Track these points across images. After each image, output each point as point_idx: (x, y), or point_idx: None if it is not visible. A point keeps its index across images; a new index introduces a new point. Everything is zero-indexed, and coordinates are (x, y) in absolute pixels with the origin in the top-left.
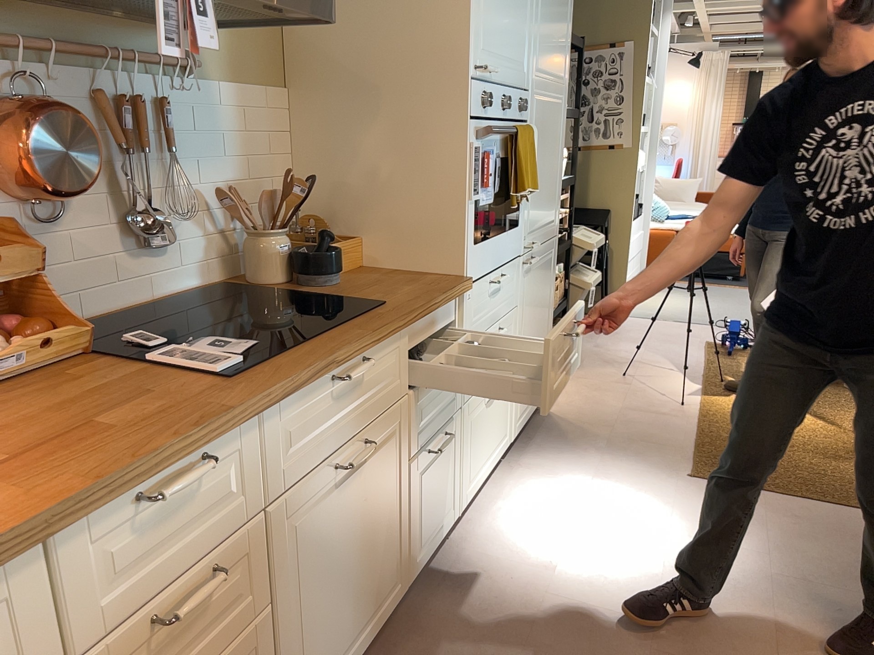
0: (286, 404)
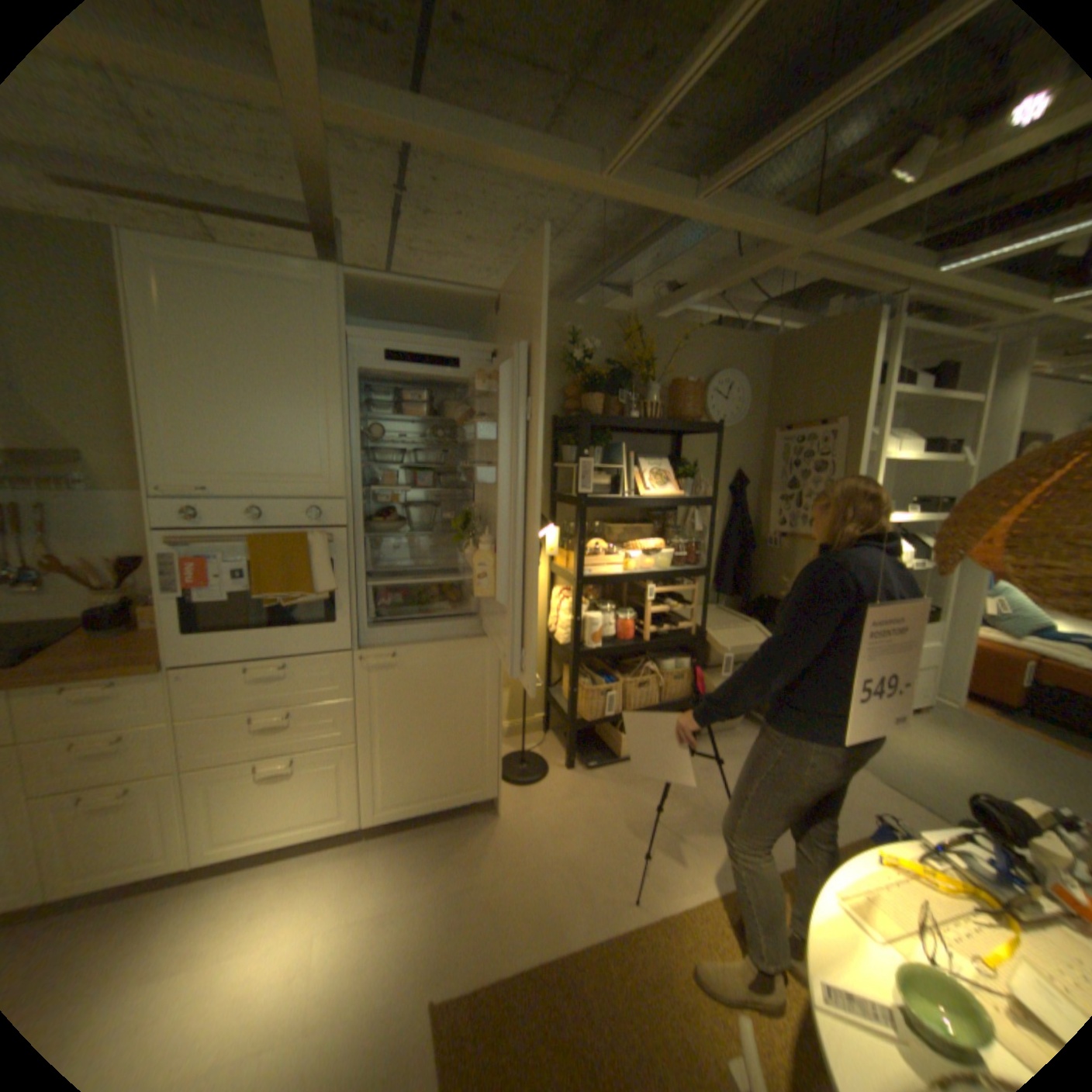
0: None
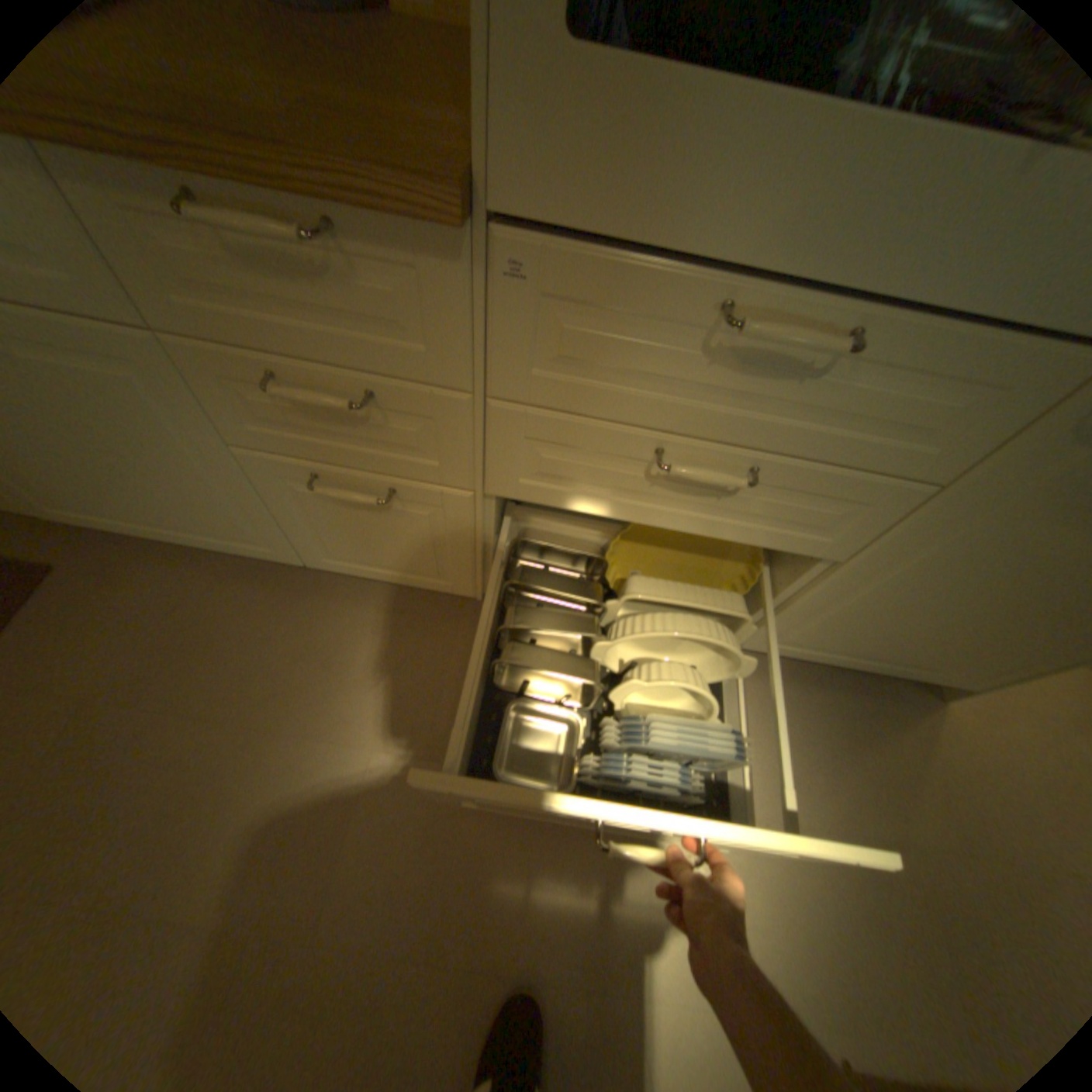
0: None
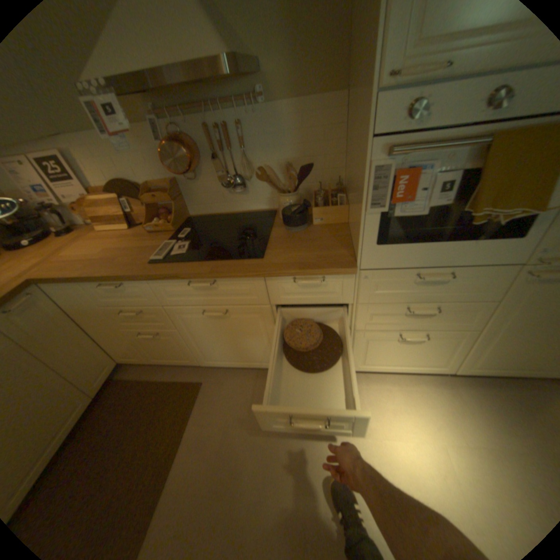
0: (162, 281)
